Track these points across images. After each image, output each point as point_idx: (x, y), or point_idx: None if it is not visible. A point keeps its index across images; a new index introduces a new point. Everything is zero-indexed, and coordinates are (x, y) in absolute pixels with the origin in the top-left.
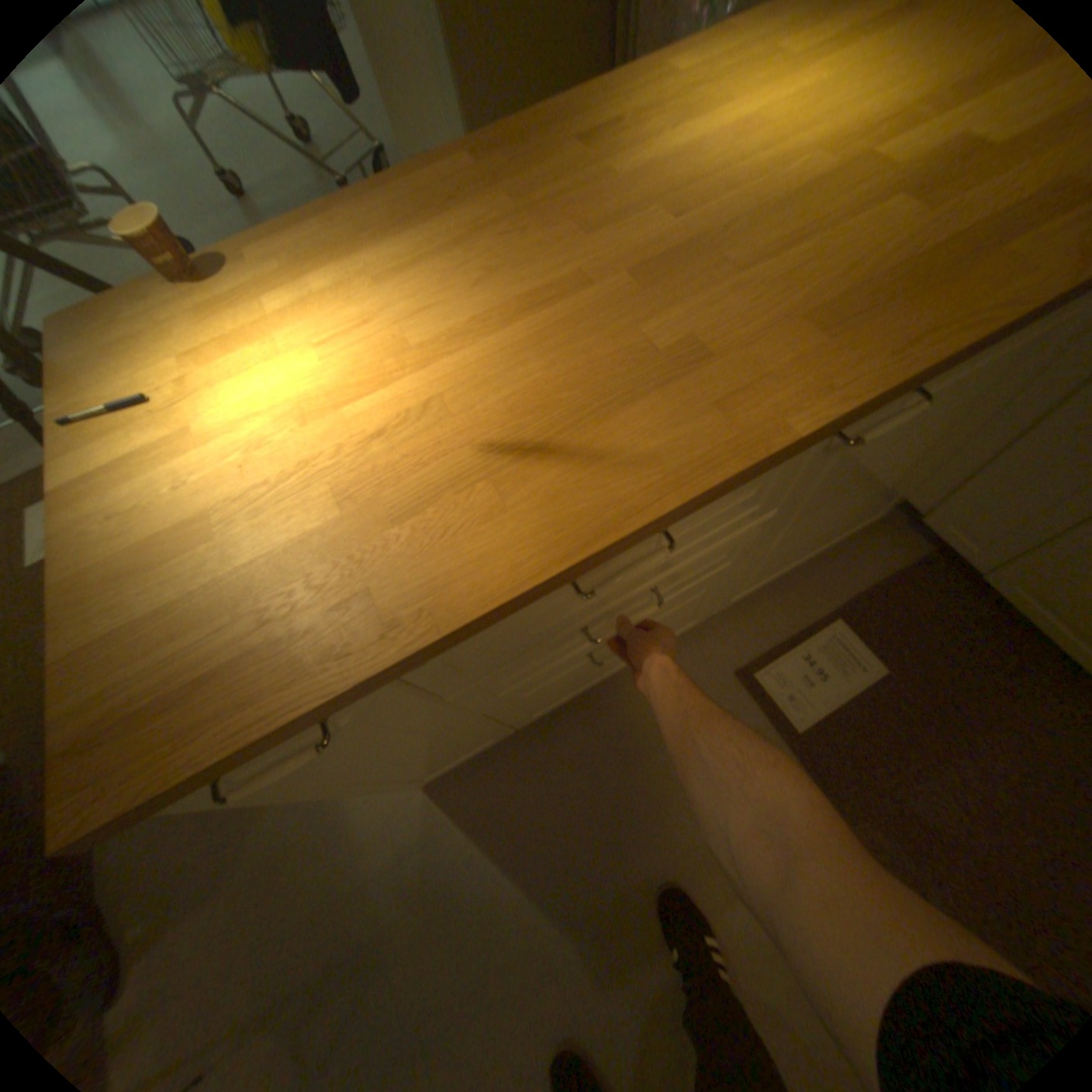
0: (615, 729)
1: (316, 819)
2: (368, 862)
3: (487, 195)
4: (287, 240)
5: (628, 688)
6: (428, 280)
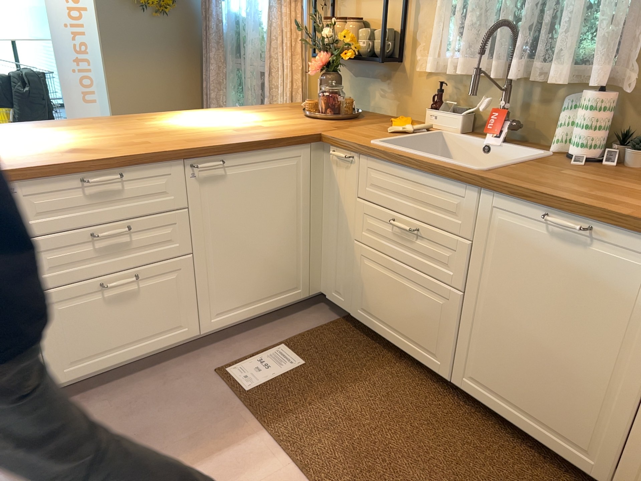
0: (125, 400)
1: None
2: None
3: (96, 125)
4: (7, 127)
5: (141, 381)
6: (62, 134)
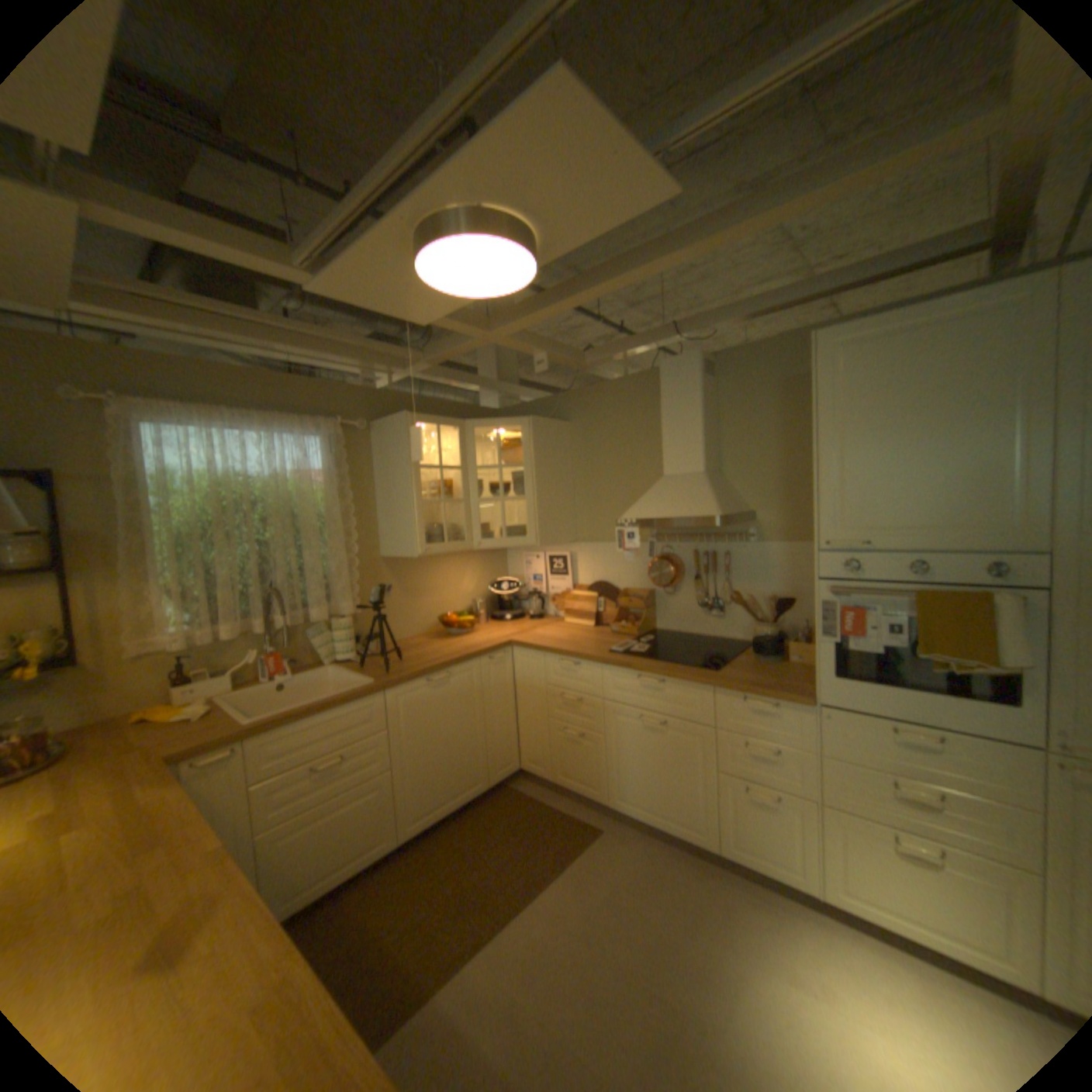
0: None
1: None
2: None
3: None
4: None
5: None
6: None
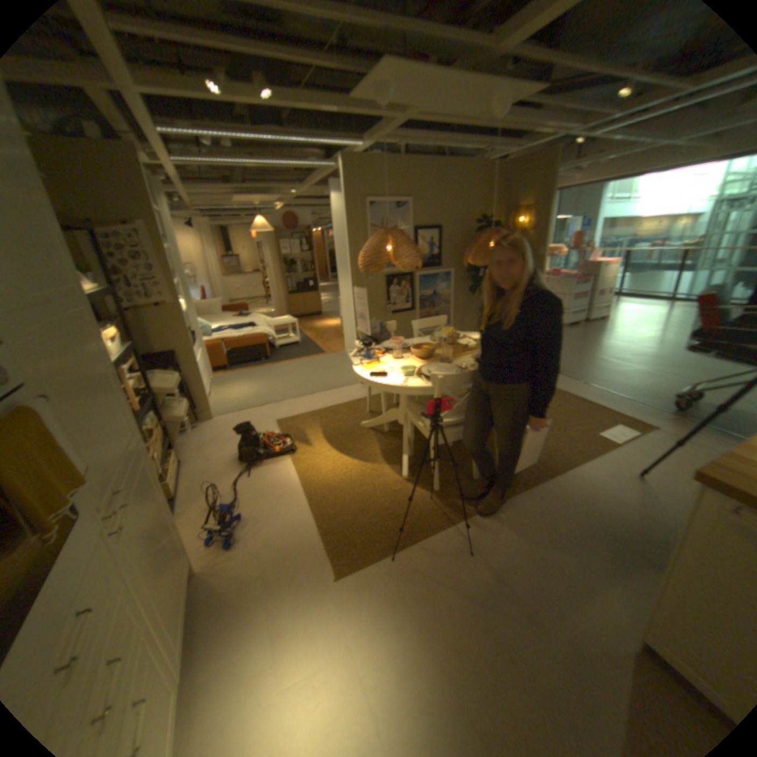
0: None
1: (583, 586)
2: (581, 621)
3: None
4: None
5: None
6: None
